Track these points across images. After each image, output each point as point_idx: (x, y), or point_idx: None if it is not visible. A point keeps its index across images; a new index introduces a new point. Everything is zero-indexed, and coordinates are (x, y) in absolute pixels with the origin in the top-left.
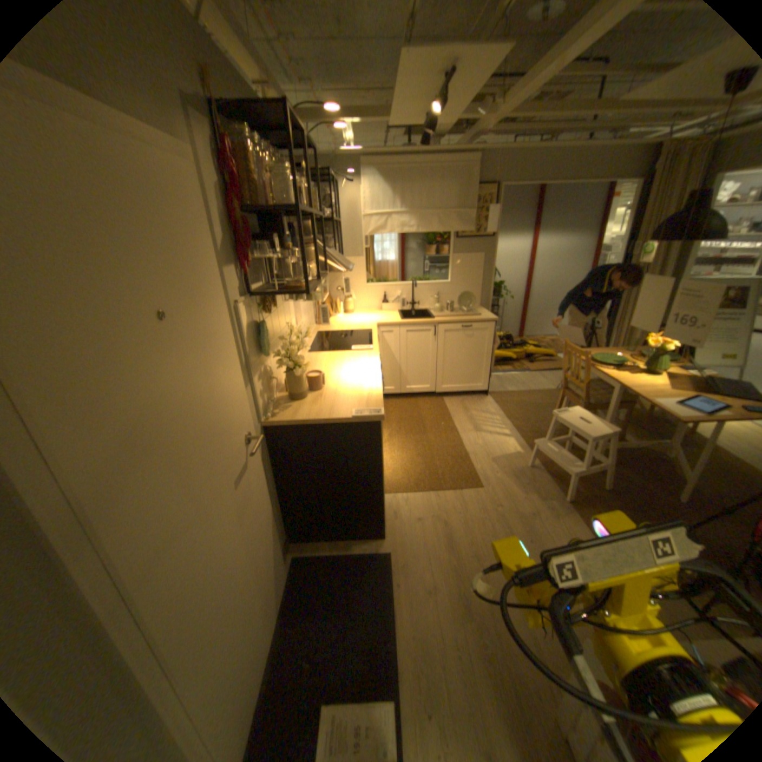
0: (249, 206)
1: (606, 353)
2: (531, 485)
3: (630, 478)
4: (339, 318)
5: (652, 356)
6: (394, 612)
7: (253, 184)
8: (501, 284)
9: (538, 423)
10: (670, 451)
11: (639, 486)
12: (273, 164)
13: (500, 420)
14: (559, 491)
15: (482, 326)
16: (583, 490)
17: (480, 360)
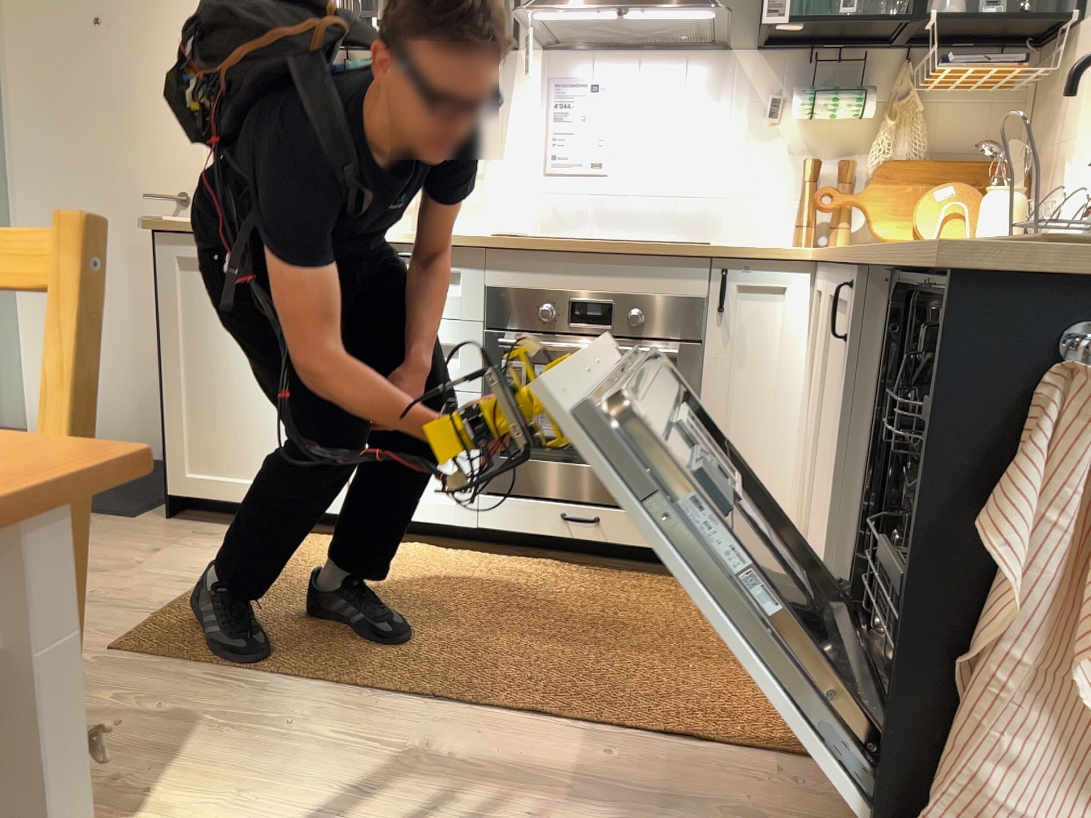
0: None
1: None
2: None
3: None
4: None
5: None
6: None
7: None
8: None
9: None
10: None
11: None
12: None
13: None
14: None
15: None
16: None
17: None
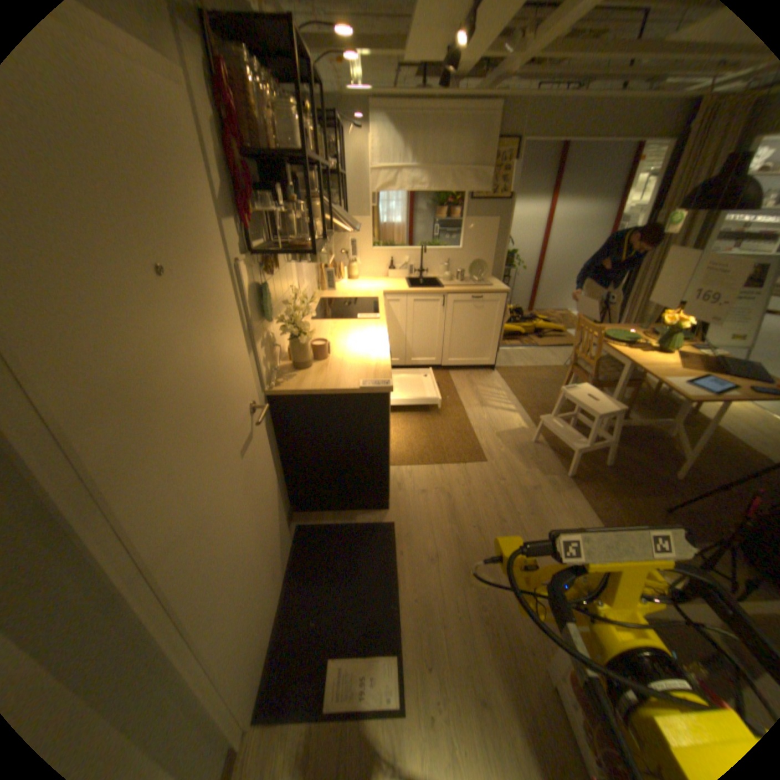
0: (250, 149)
1: (619, 330)
2: (535, 460)
3: (631, 455)
4: (343, 284)
5: (665, 334)
6: (398, 577)
7: (254, 123)
8: (514, 253)
9: (543, 399)
10: (671, 430)
11: (639, 463)
12: (275, 99)
13: (506, 396)
14: (561, 466)
15: (493, 297)
16: (585, 466)
17: (489, 333)
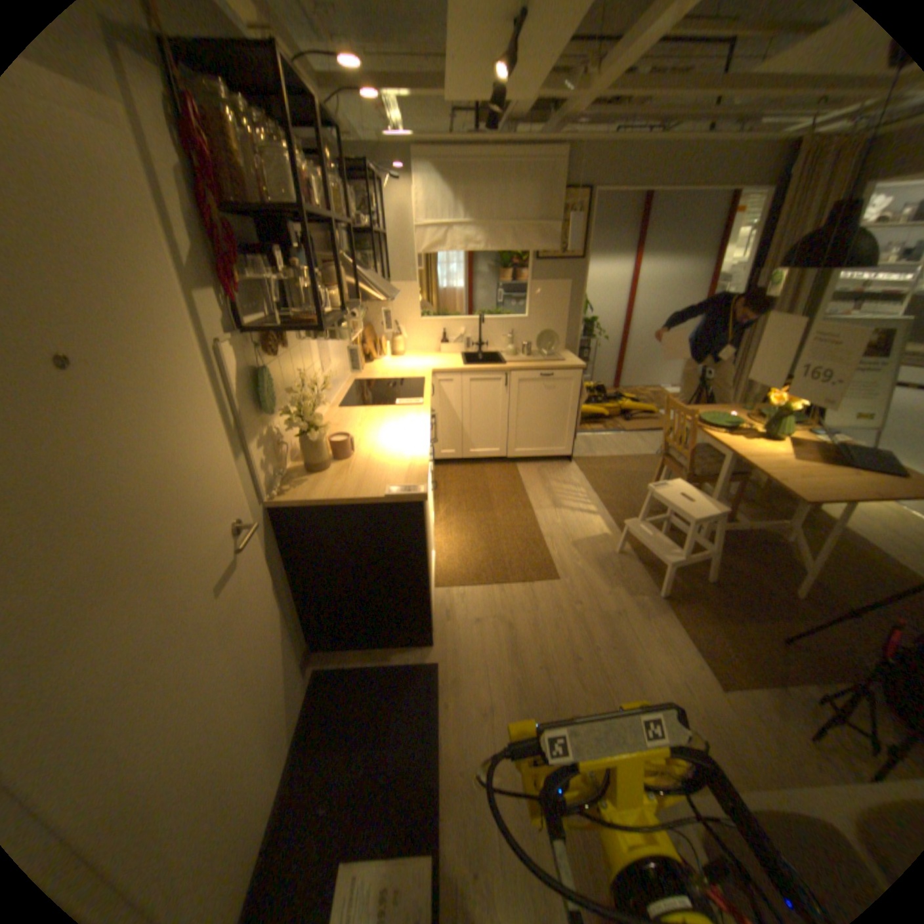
0: (234, 204)
1: (719, 411)
2: (620, 575)
3: (739, 567)
4: (386, 361)
5: (774, 415)
6: (441, 738)
7: (239, 173)
8: (595, 320)
9: (632, 496)
10: (789, 532)
11: (751, 576)
12: (271, 145)
13: (586, 493)
14: (653, 582)
15: (568, 373)
16: (683, 582)
17: (565, 416)
